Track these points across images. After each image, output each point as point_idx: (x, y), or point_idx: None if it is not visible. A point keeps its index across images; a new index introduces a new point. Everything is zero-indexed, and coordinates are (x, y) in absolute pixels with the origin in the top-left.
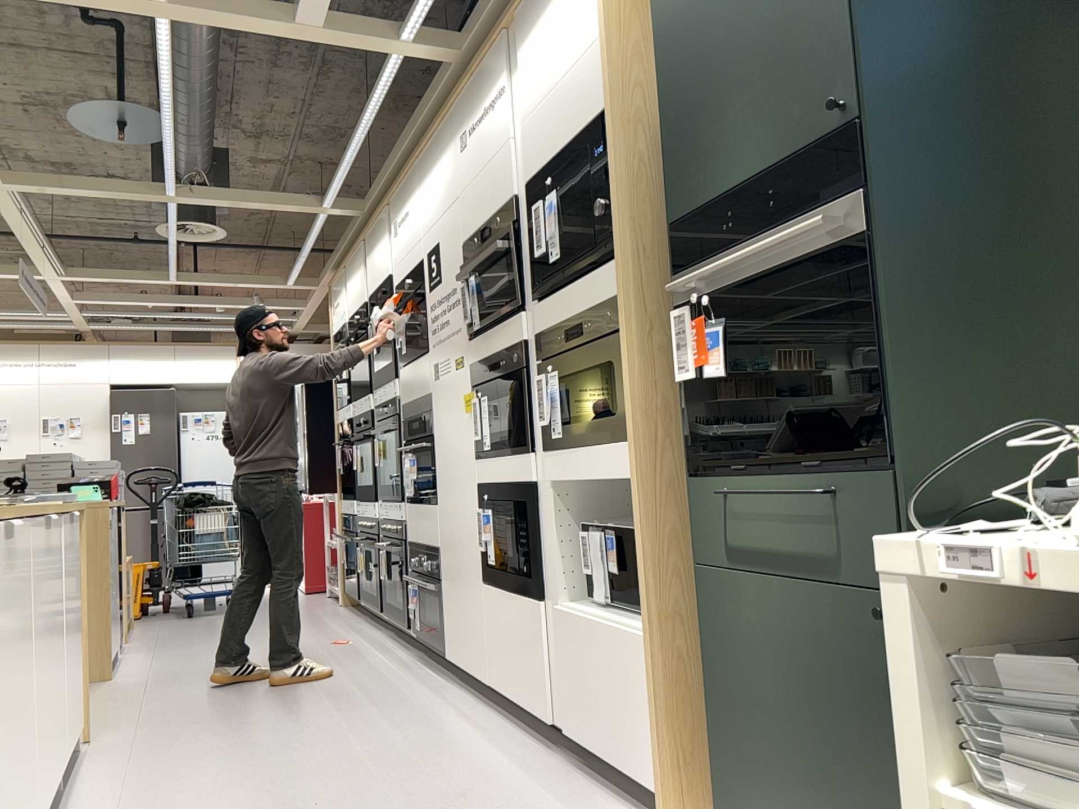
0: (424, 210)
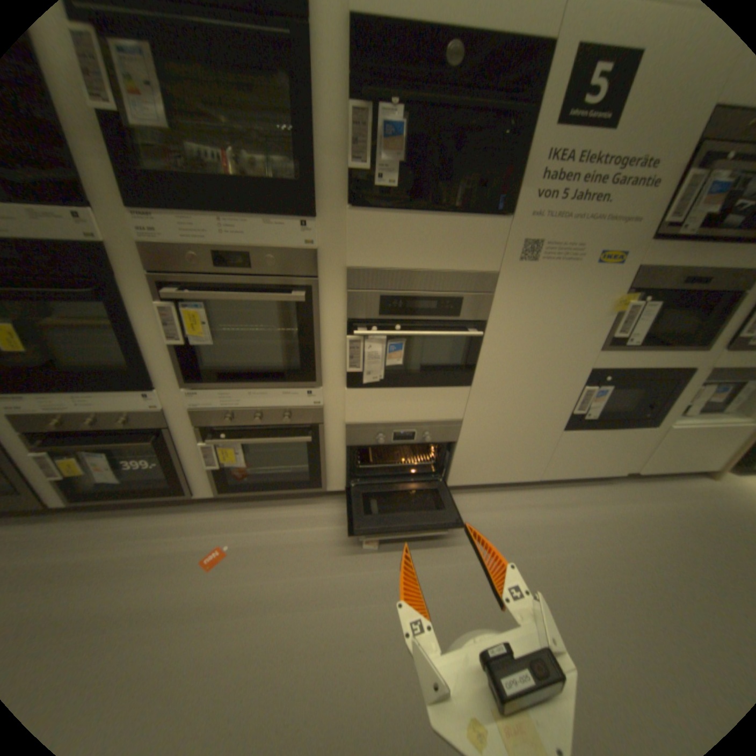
0: None
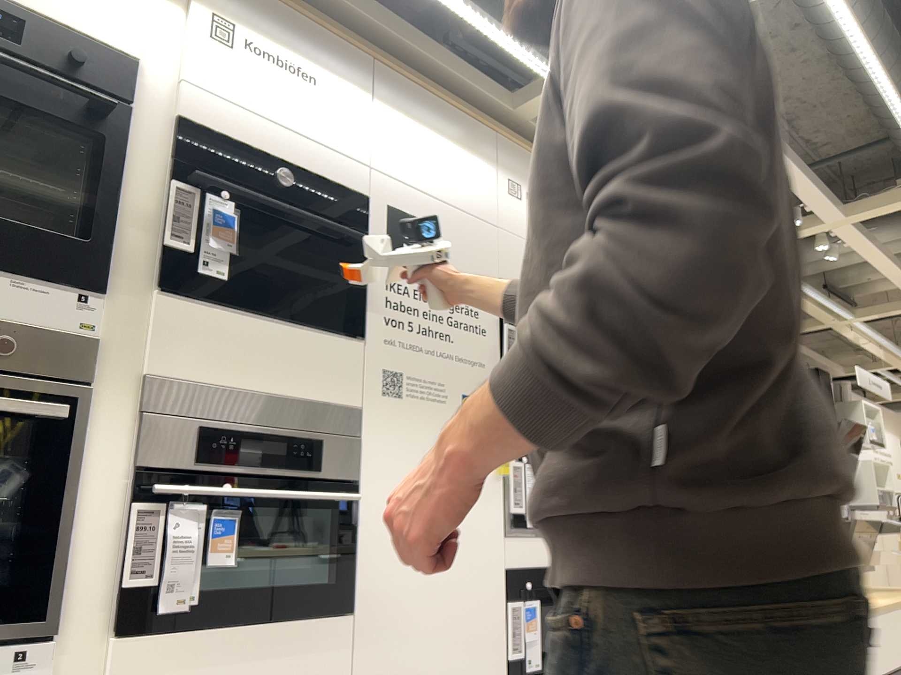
0: (391, 143)
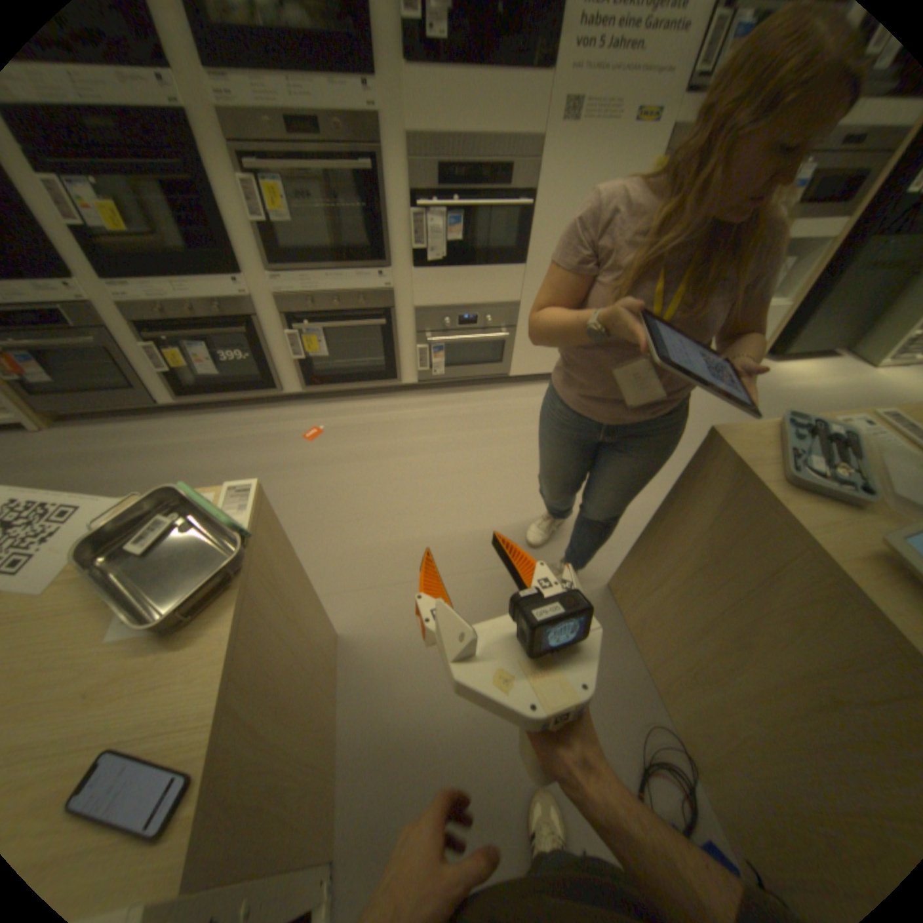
0: None
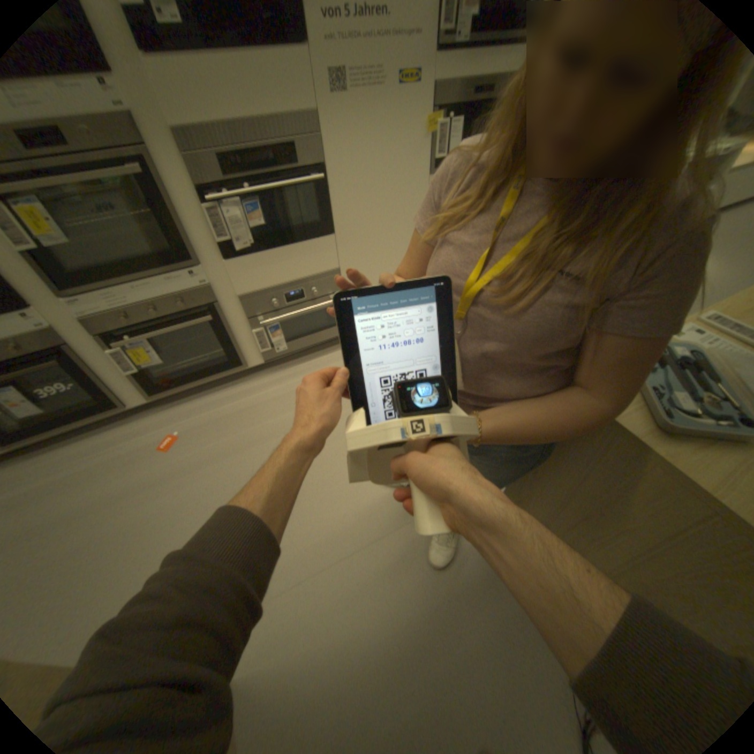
0: None
